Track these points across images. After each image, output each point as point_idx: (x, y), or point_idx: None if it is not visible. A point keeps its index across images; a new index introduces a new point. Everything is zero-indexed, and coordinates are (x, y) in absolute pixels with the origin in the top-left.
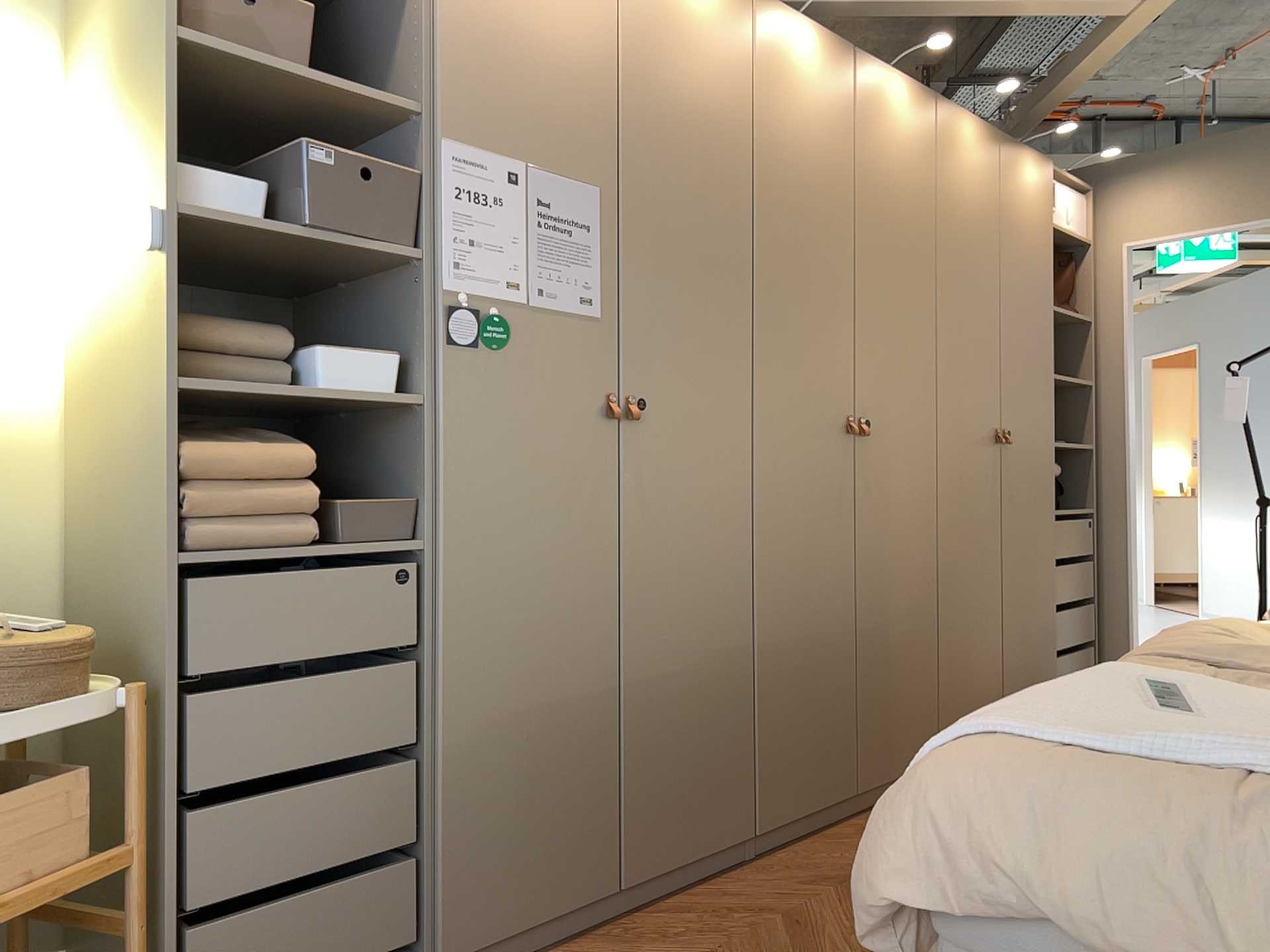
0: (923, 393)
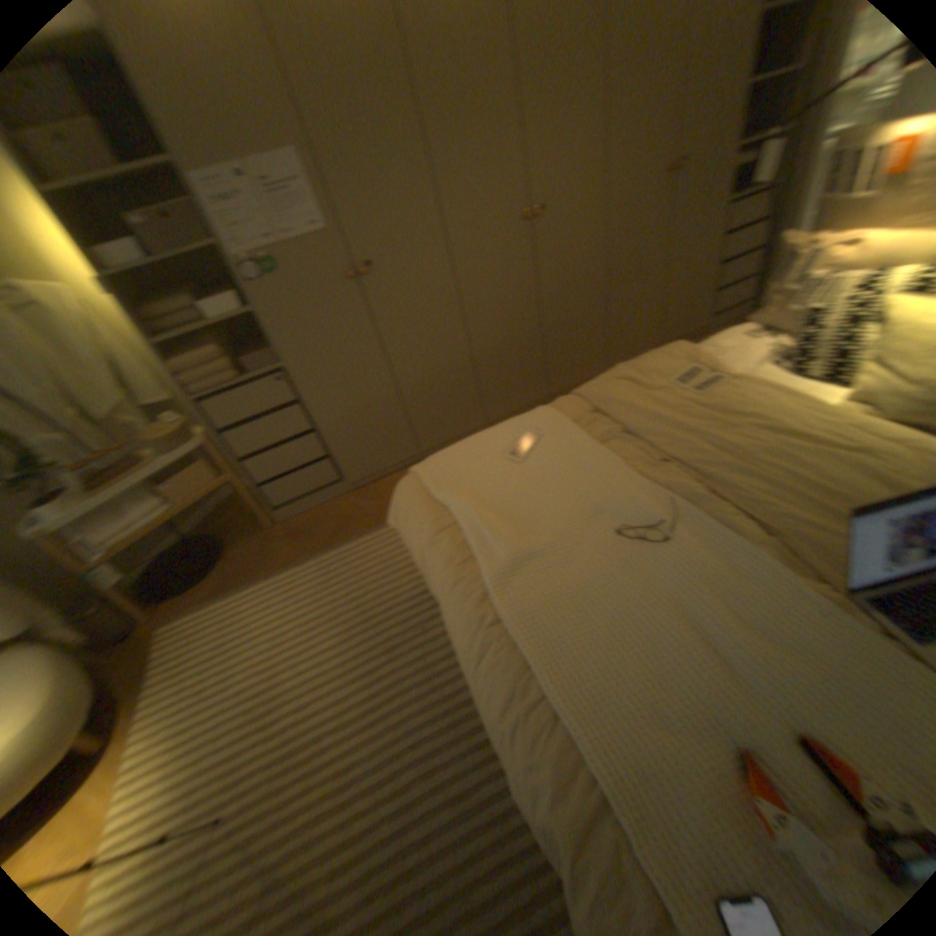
0: (599, 162)
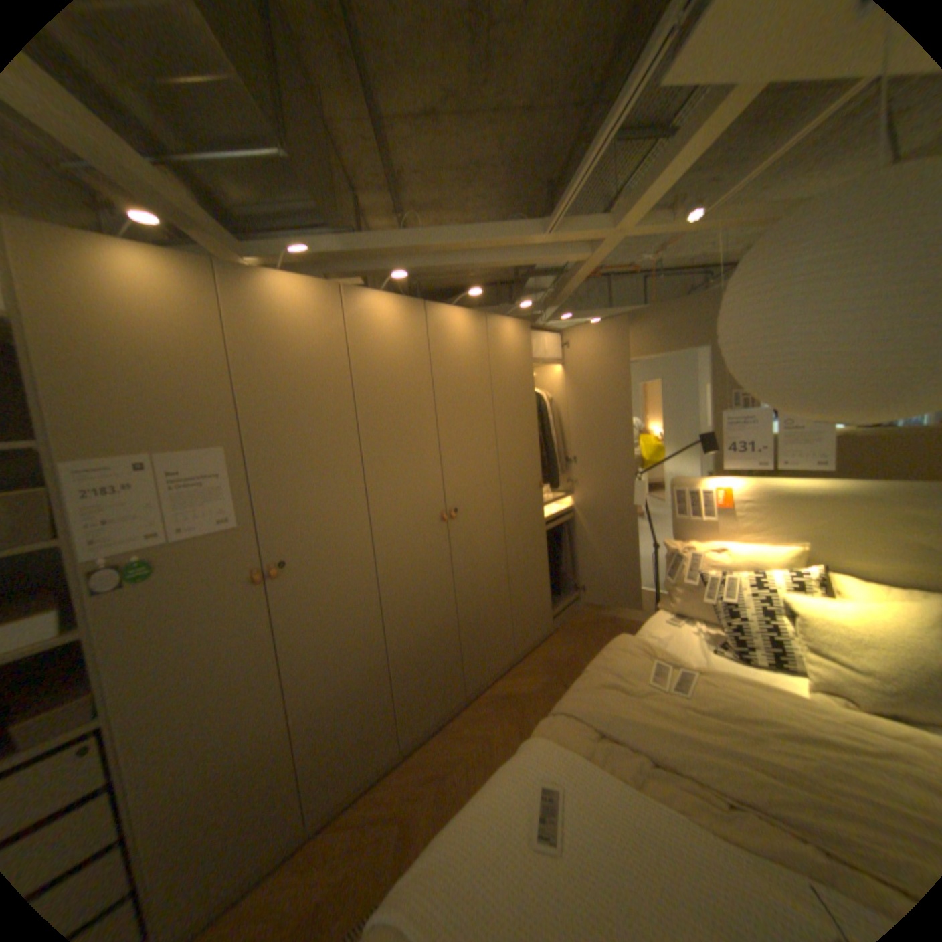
0: (497, 478)
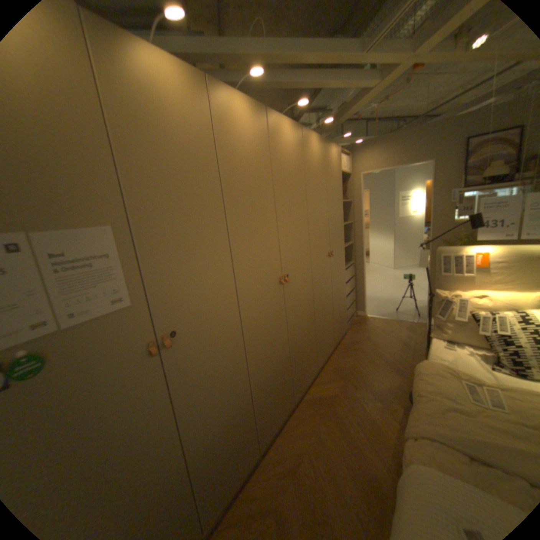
0: (308, 251)
